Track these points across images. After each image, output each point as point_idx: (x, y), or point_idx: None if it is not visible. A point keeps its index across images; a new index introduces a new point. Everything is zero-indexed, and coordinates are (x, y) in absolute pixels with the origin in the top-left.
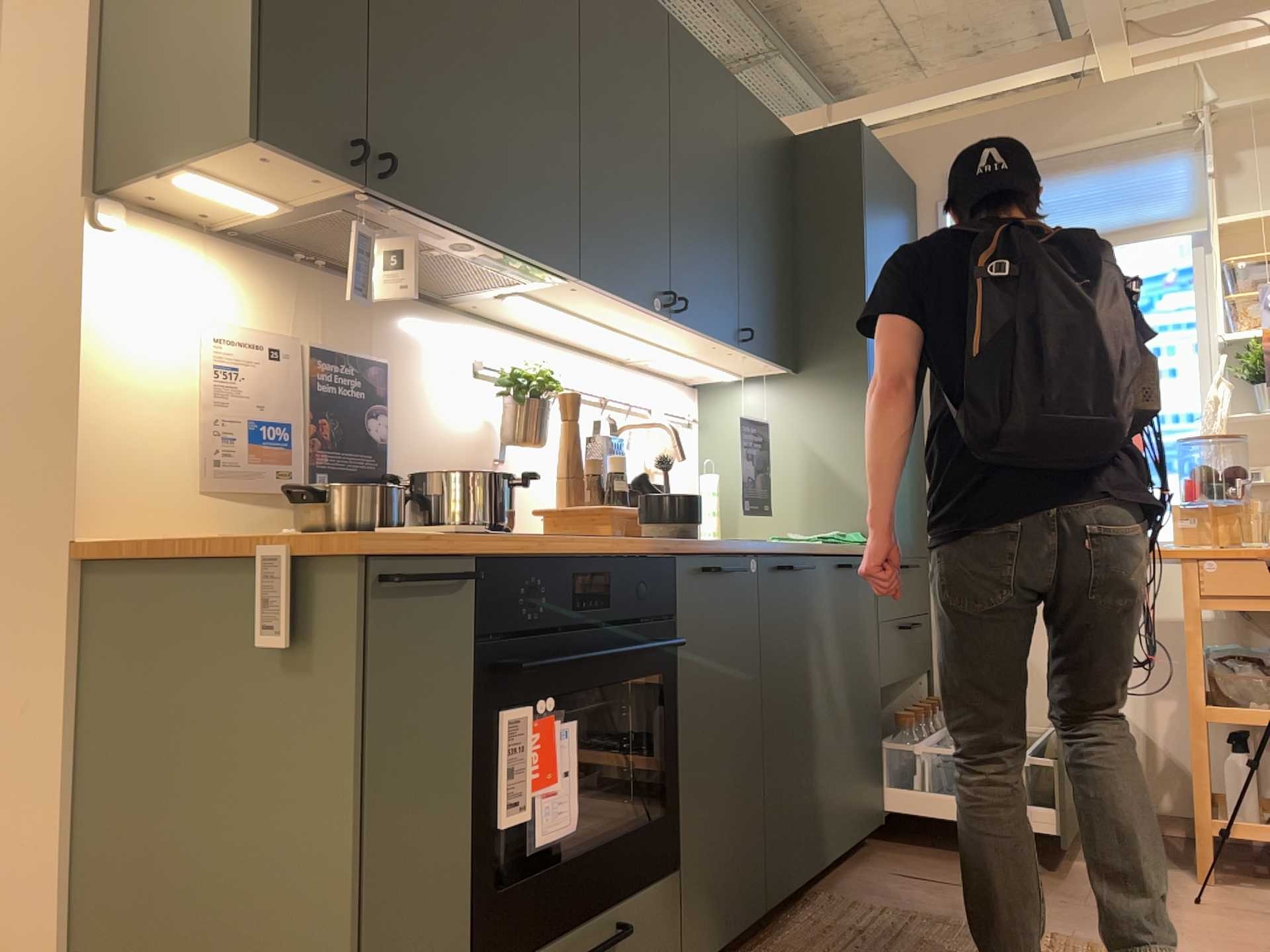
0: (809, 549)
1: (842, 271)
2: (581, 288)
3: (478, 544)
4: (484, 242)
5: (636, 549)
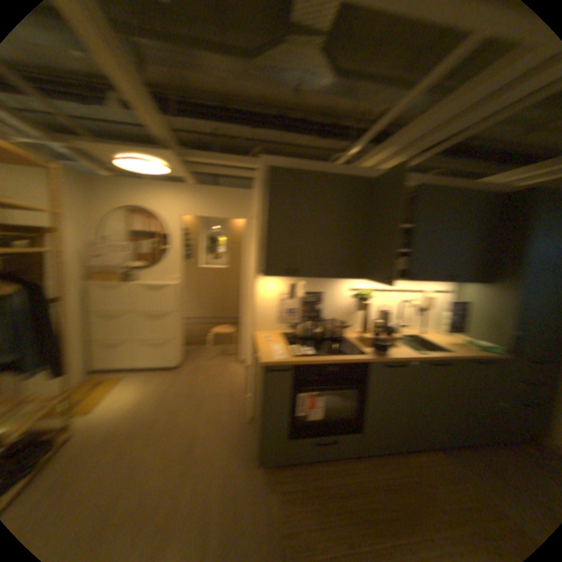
0: (451, 358)
1: (517, 249)
2: (369, 278)
3: (294, 363)
4: (329, 278)
5: (354, 360)
